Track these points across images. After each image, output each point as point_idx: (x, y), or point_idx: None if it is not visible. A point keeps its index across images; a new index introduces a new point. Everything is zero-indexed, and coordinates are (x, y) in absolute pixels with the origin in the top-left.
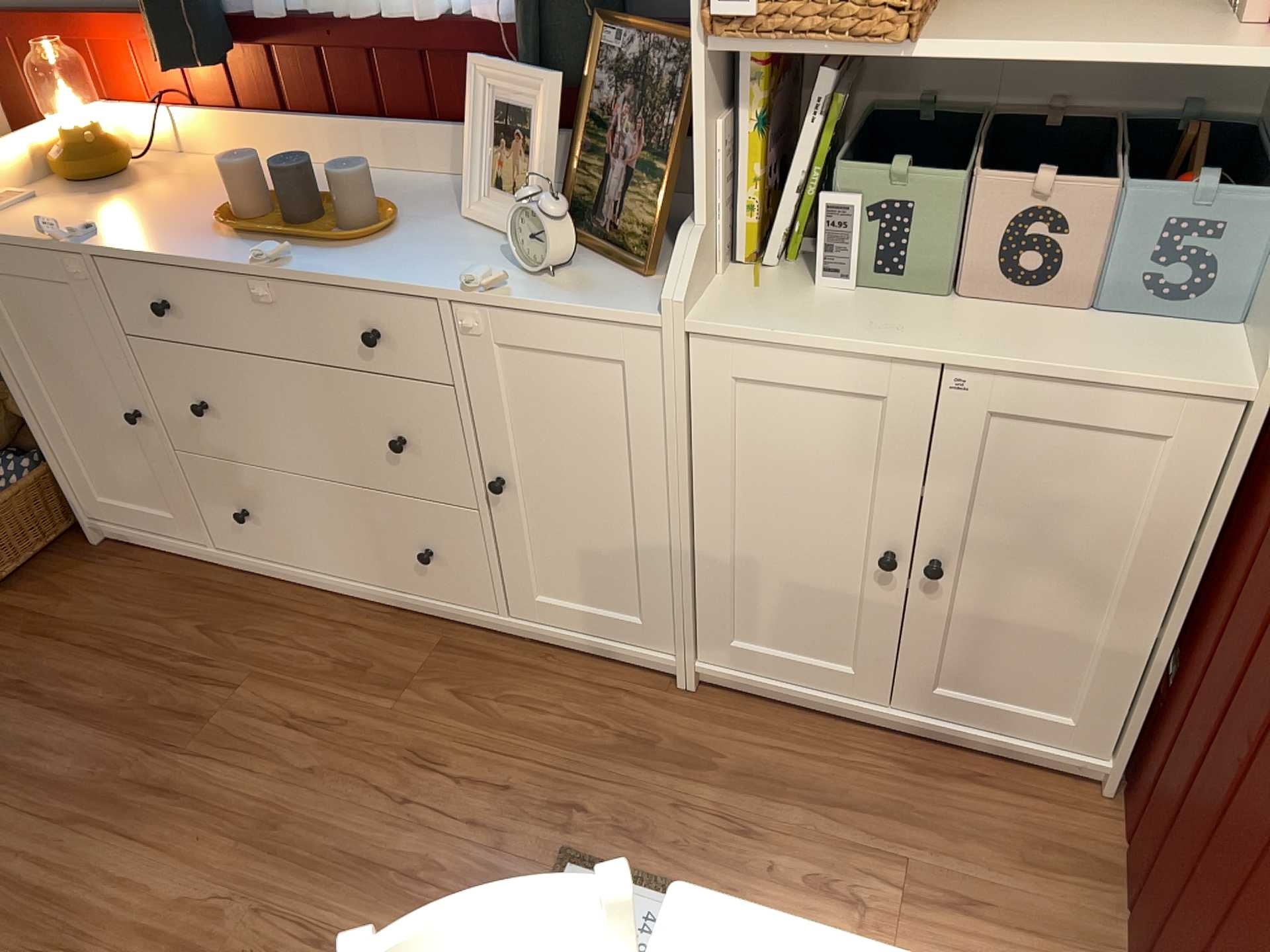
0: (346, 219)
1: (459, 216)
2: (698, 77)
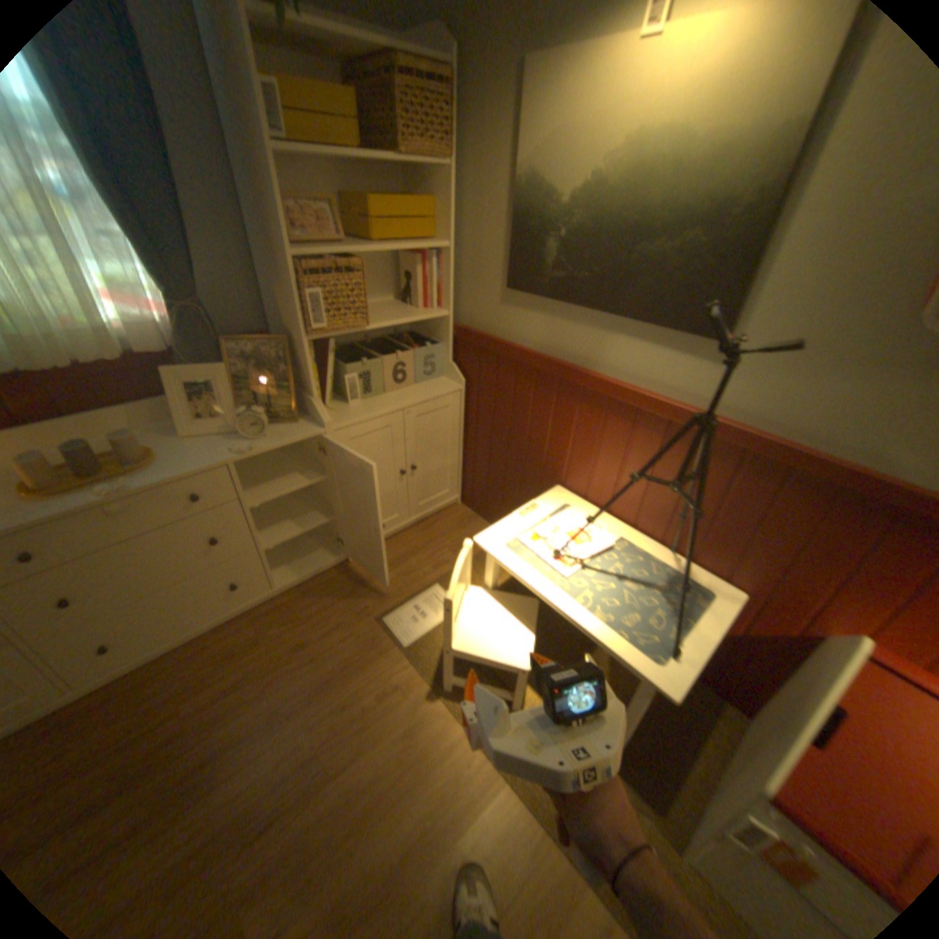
0: (119, 459)
1: (168, 438)
2: (303, 347)
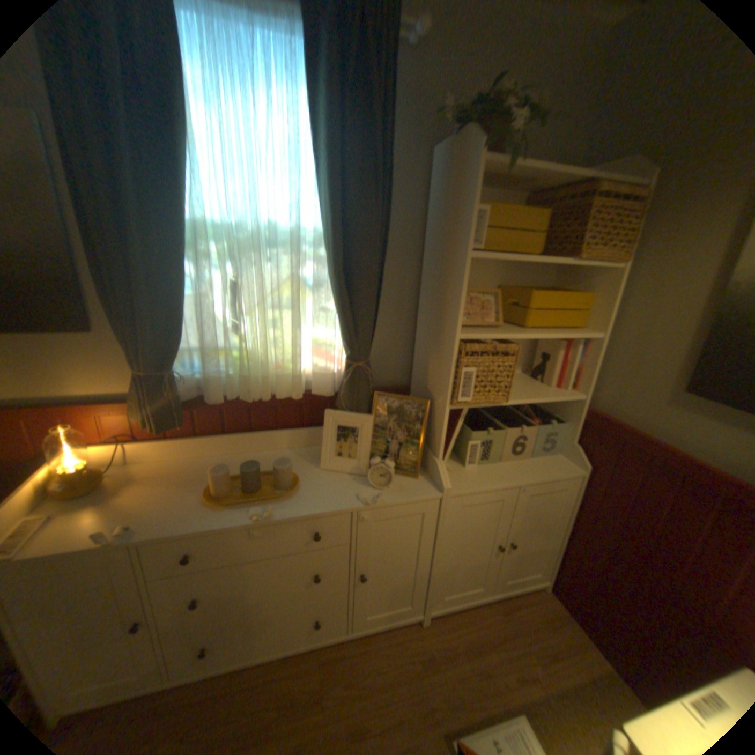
0: (275, 483)
1: (313, 467)
2: (444, 414)
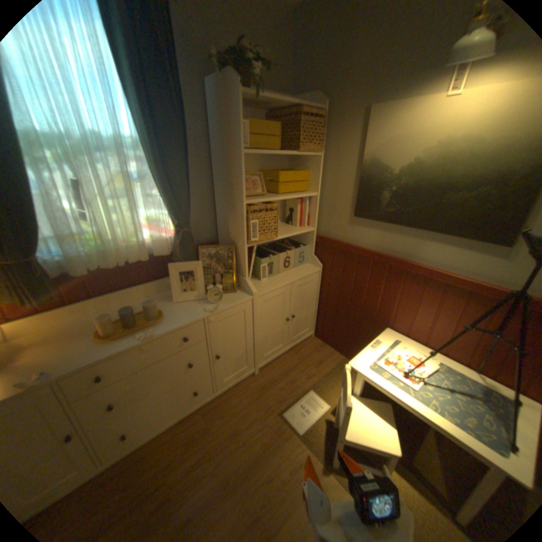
0: (147, 317)
1: (168, 303)
2: (244, 251)
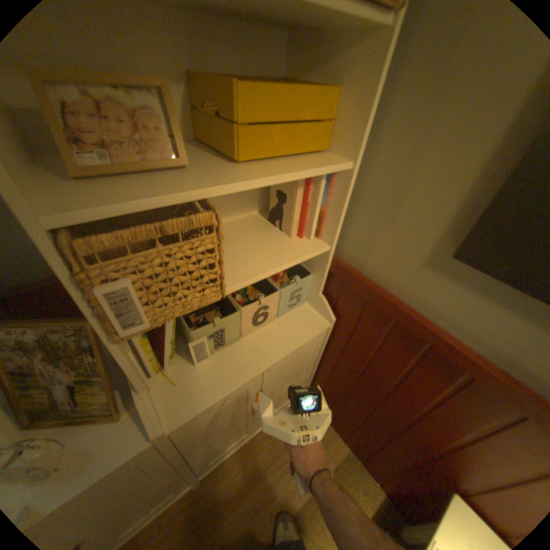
0: None
1: None
2: (113, 350)
